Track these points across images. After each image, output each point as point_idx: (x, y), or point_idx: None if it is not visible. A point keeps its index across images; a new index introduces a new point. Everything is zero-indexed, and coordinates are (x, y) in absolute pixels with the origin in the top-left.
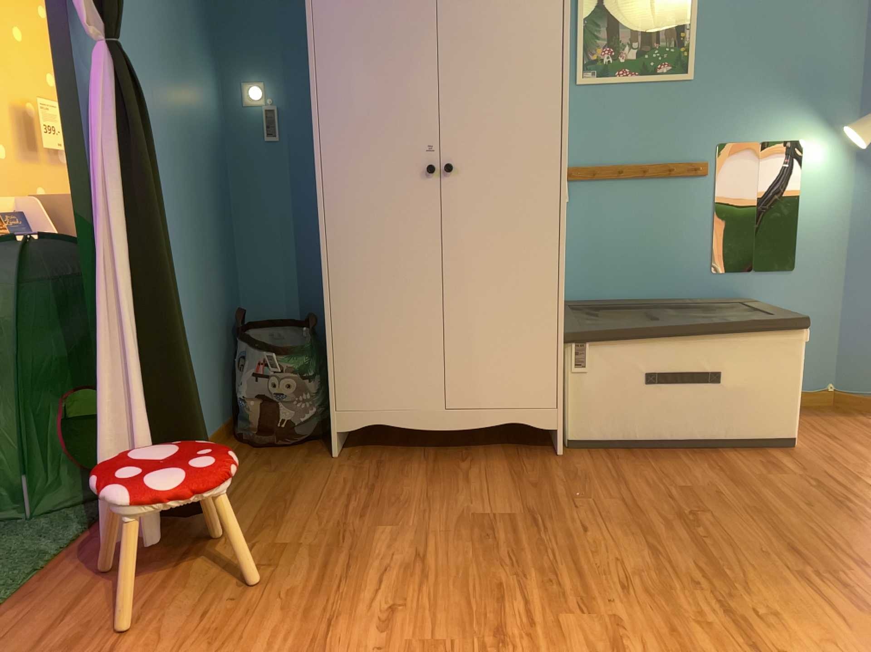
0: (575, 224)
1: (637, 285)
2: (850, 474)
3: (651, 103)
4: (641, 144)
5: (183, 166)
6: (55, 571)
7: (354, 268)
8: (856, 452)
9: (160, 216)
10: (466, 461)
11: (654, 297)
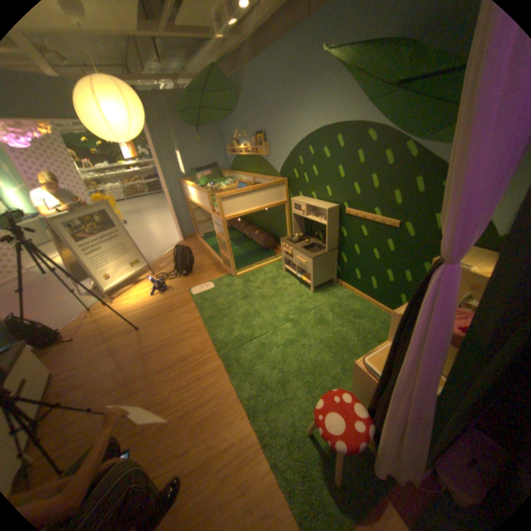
0: None
1: None
2: (80, 359)
3: None
4: None
5: None
6: None
7: None
8: (61, 359)
9: None
10: None
11: None
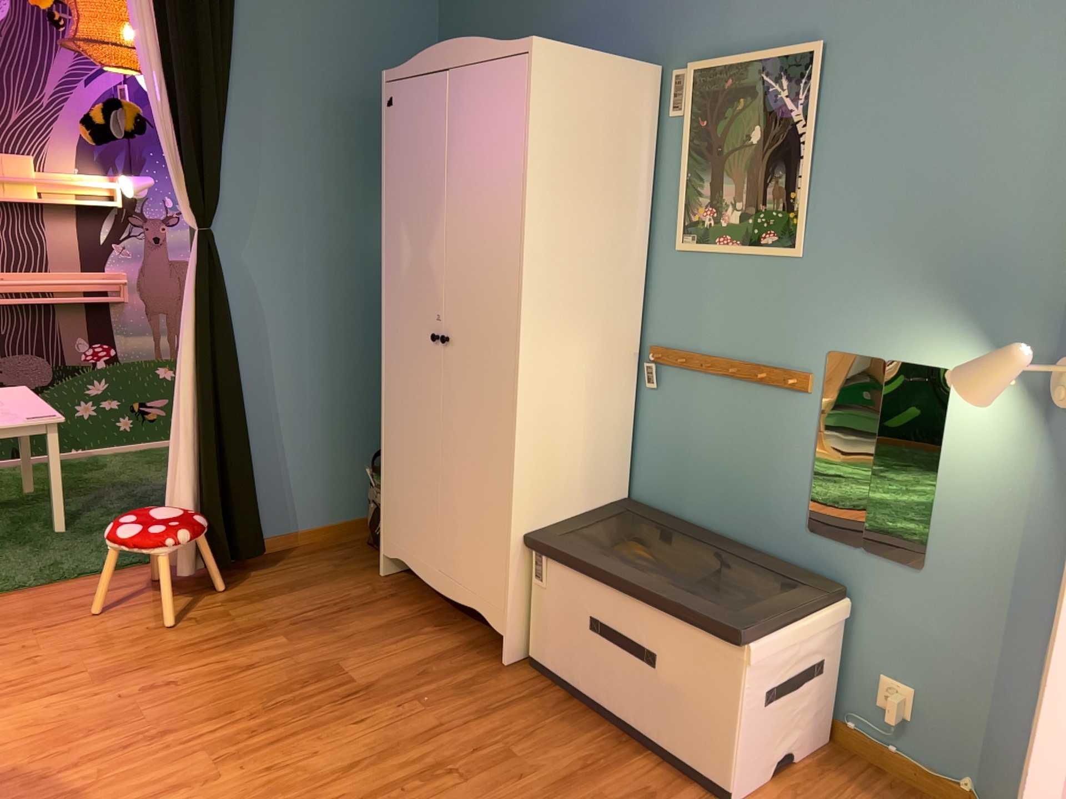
0: (664, 416)
1: (720, 513)
2: None
3: (753, 282)
4: (738, 333)
5: (339, 300)
6: (143, 569)
7: (396, 414)
8: None
9: (220, 351)
10: (438, 628)
11: (737, 536)
